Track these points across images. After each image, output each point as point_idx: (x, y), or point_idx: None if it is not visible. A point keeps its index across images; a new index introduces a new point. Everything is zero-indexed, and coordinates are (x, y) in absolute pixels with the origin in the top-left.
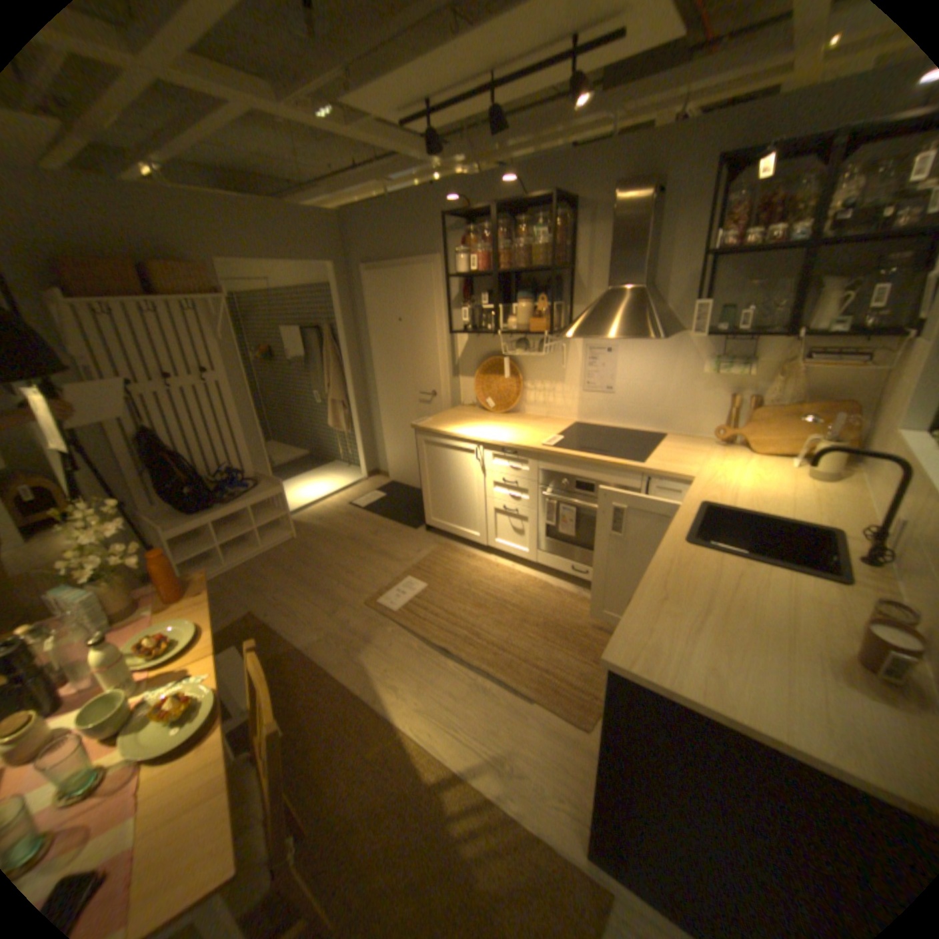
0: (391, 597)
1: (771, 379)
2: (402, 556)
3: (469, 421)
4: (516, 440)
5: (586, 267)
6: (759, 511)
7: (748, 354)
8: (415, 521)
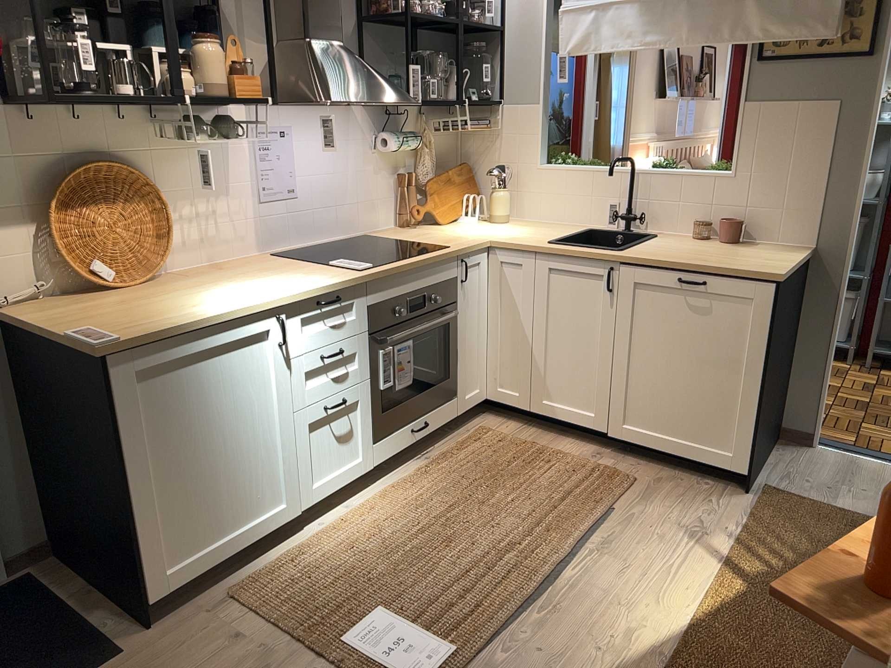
0: (413, 661)
1: (412, 154)
2: (246, 666)
3: (160, 302)
4: (322, 279)
5: (236, 5)
6: (561, 236)
7: (397, 130)
8: (78, 653)
